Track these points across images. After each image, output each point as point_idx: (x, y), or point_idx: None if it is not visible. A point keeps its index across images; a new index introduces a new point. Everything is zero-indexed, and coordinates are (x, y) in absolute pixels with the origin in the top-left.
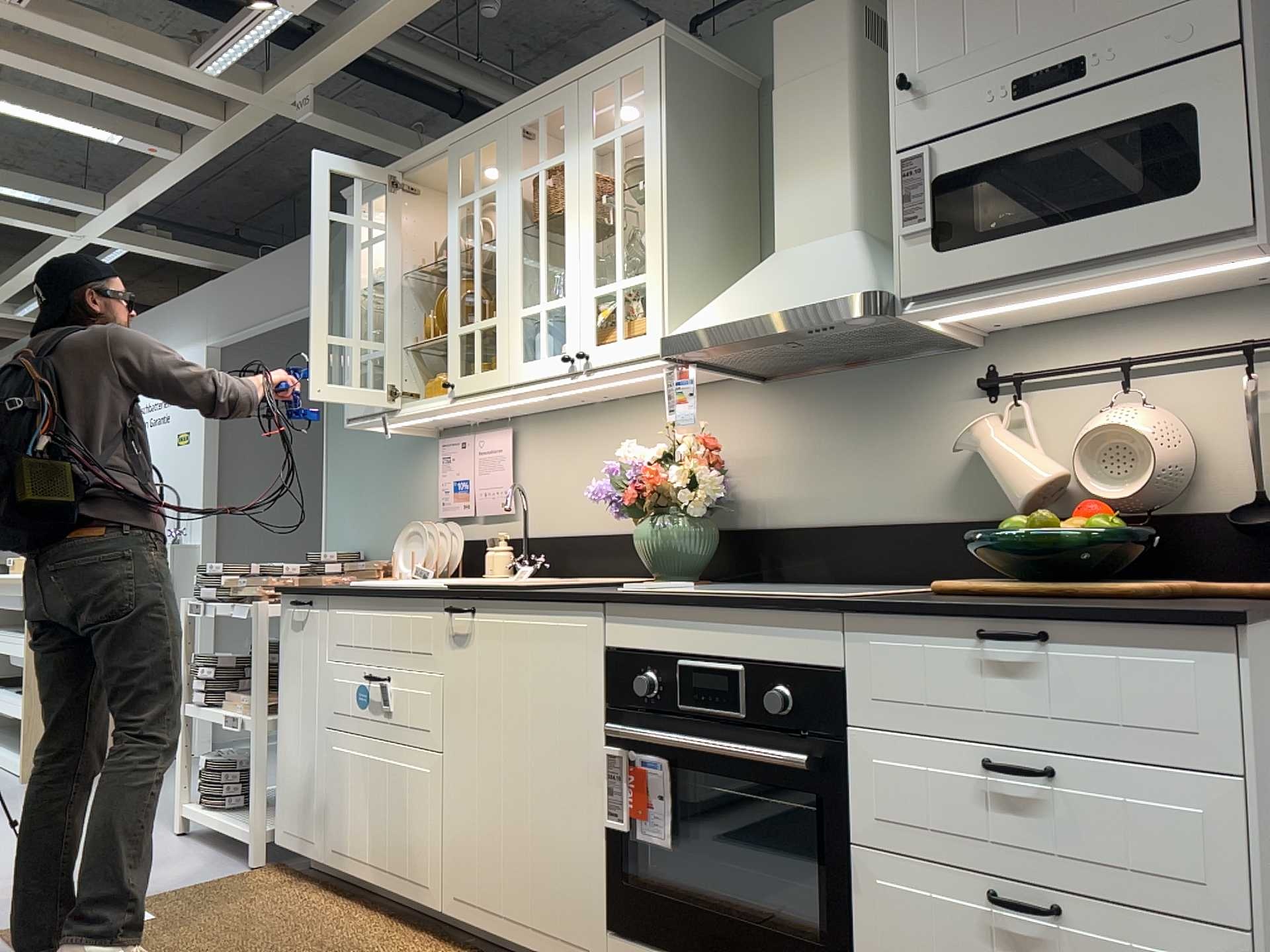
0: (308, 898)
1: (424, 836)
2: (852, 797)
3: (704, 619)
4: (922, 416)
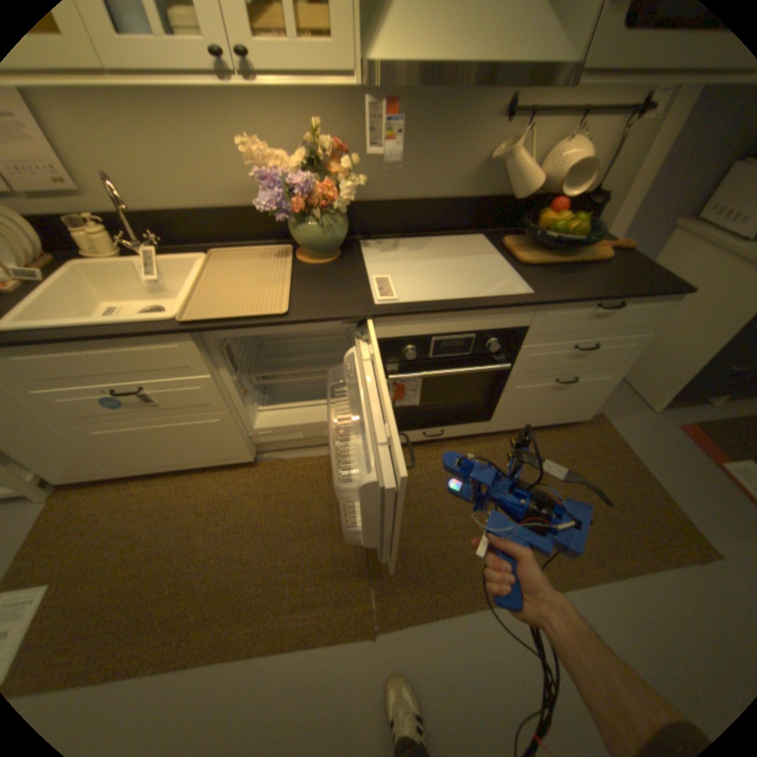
0: (131, 495)
1: (228, 444)
2: (513, 368)
3: (453, 316)
4: (468, 127)
